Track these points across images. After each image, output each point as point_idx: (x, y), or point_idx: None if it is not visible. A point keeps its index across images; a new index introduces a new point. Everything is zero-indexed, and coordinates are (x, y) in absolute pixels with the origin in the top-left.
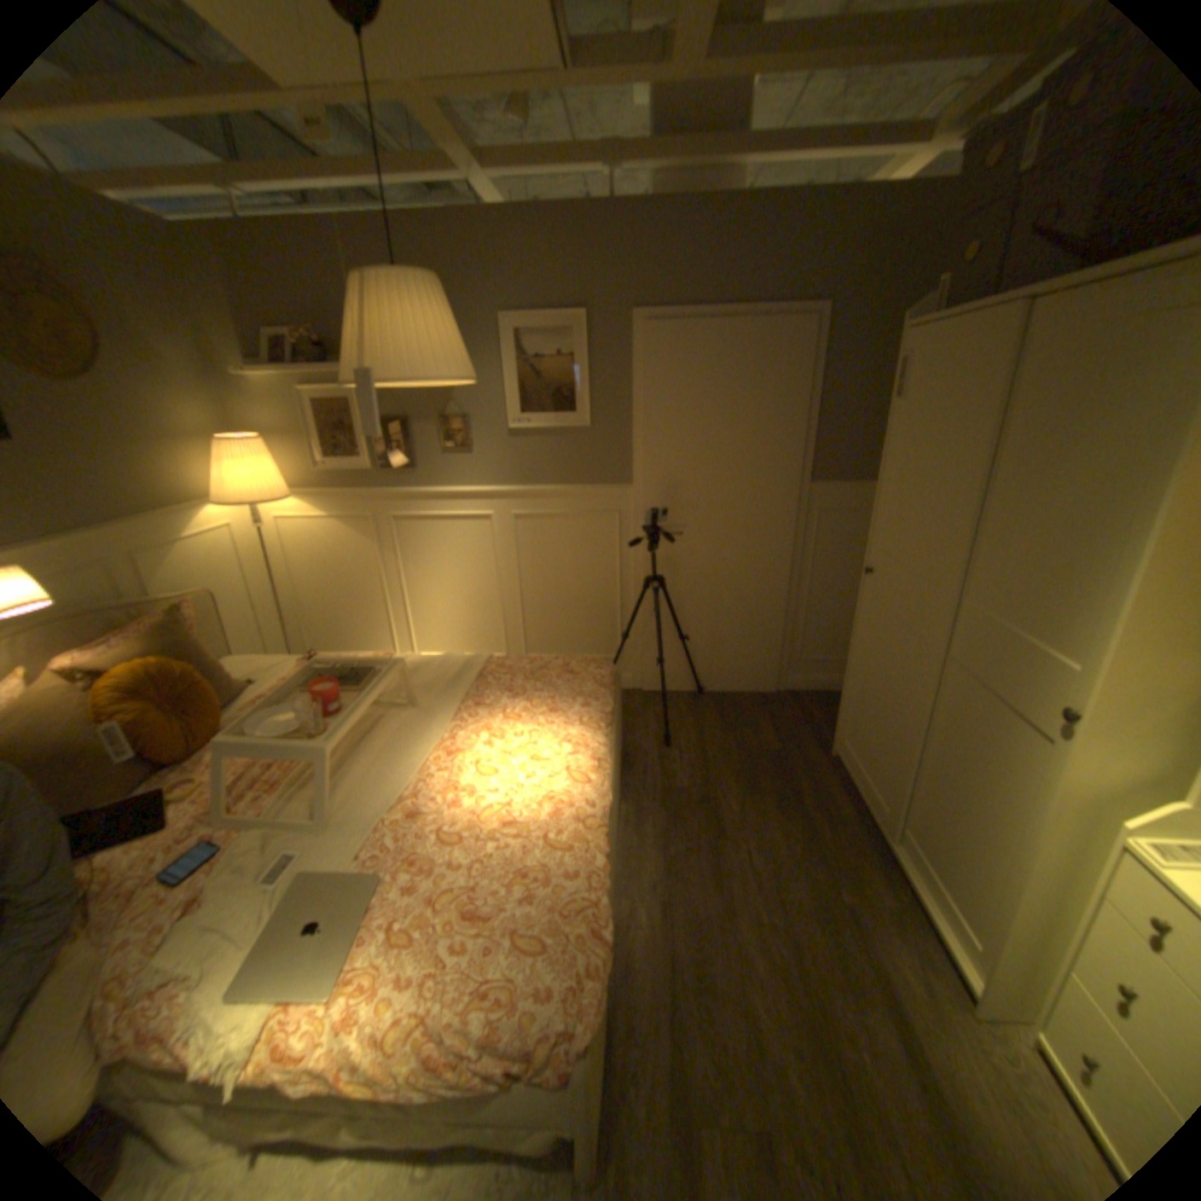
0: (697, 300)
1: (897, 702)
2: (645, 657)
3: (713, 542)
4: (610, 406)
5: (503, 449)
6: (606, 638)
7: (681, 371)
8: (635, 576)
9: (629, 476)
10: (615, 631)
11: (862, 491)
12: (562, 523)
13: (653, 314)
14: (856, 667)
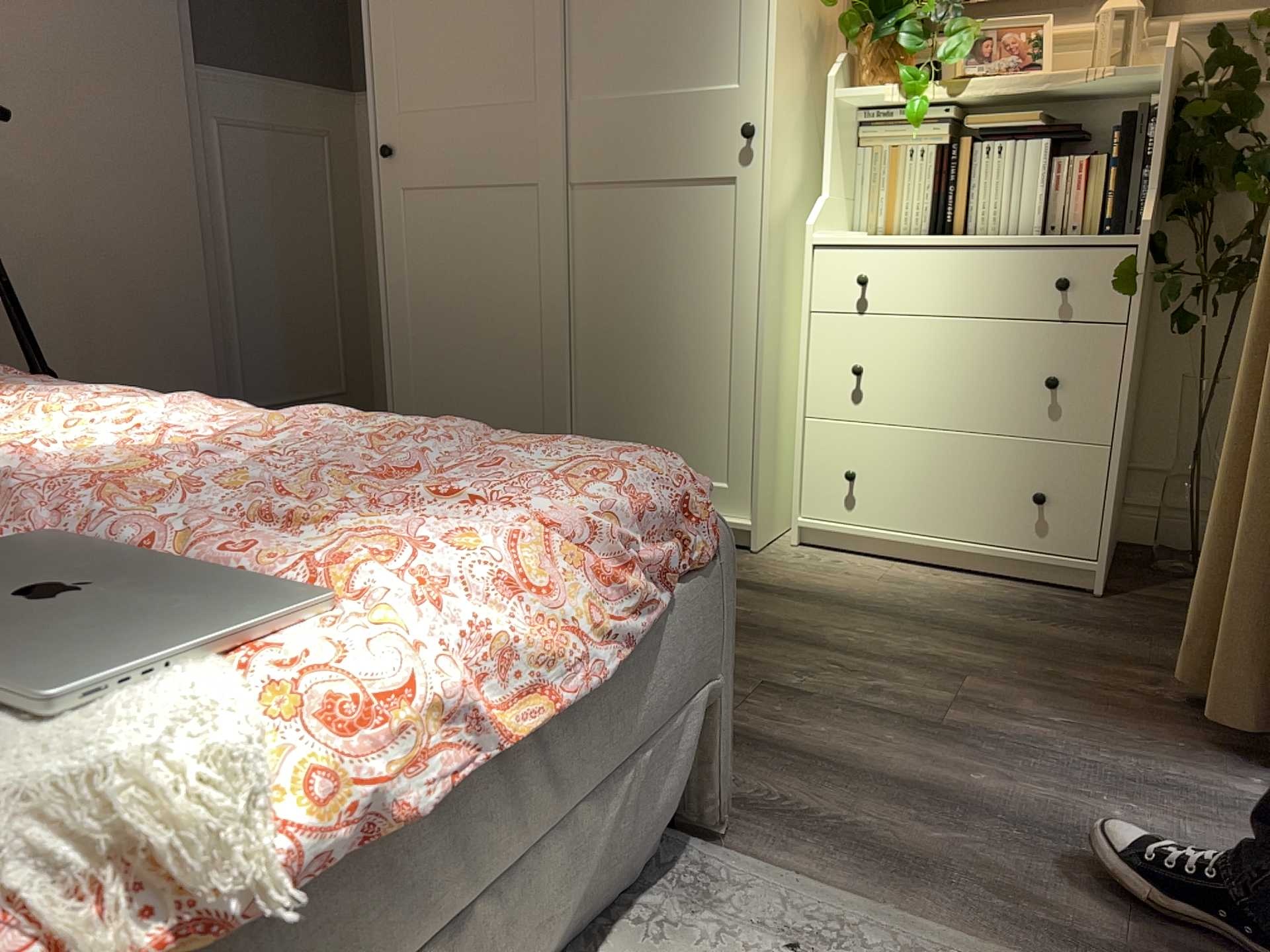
0: None
1: (505, 300)
2: None
3: (53, 161)
4: None
5: None
6: None
7: None
8: None
9: None
10: None
11: (273, 94)
12: None
13: None
14: (403, 313)
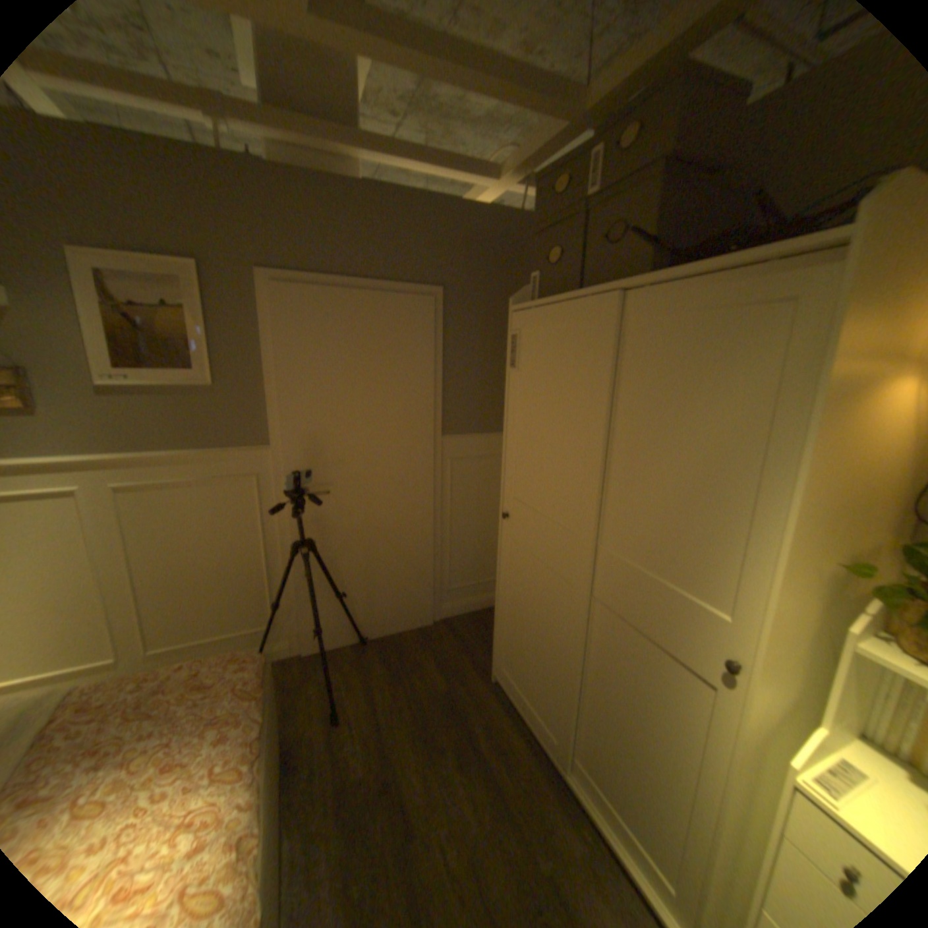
0: (323, 269)
1: (549, 636)
2: (301, 621)
3: (362, 495)
4: (237, 364)
5: (90, 409)
6: (254, 610)
7: (314, 334)
8: (282, 538)
9: (266, 436)
10: (264, 600)
11: (482, 442)
12: (185, 492)
13: (279, 276)
14: (504, 600)
